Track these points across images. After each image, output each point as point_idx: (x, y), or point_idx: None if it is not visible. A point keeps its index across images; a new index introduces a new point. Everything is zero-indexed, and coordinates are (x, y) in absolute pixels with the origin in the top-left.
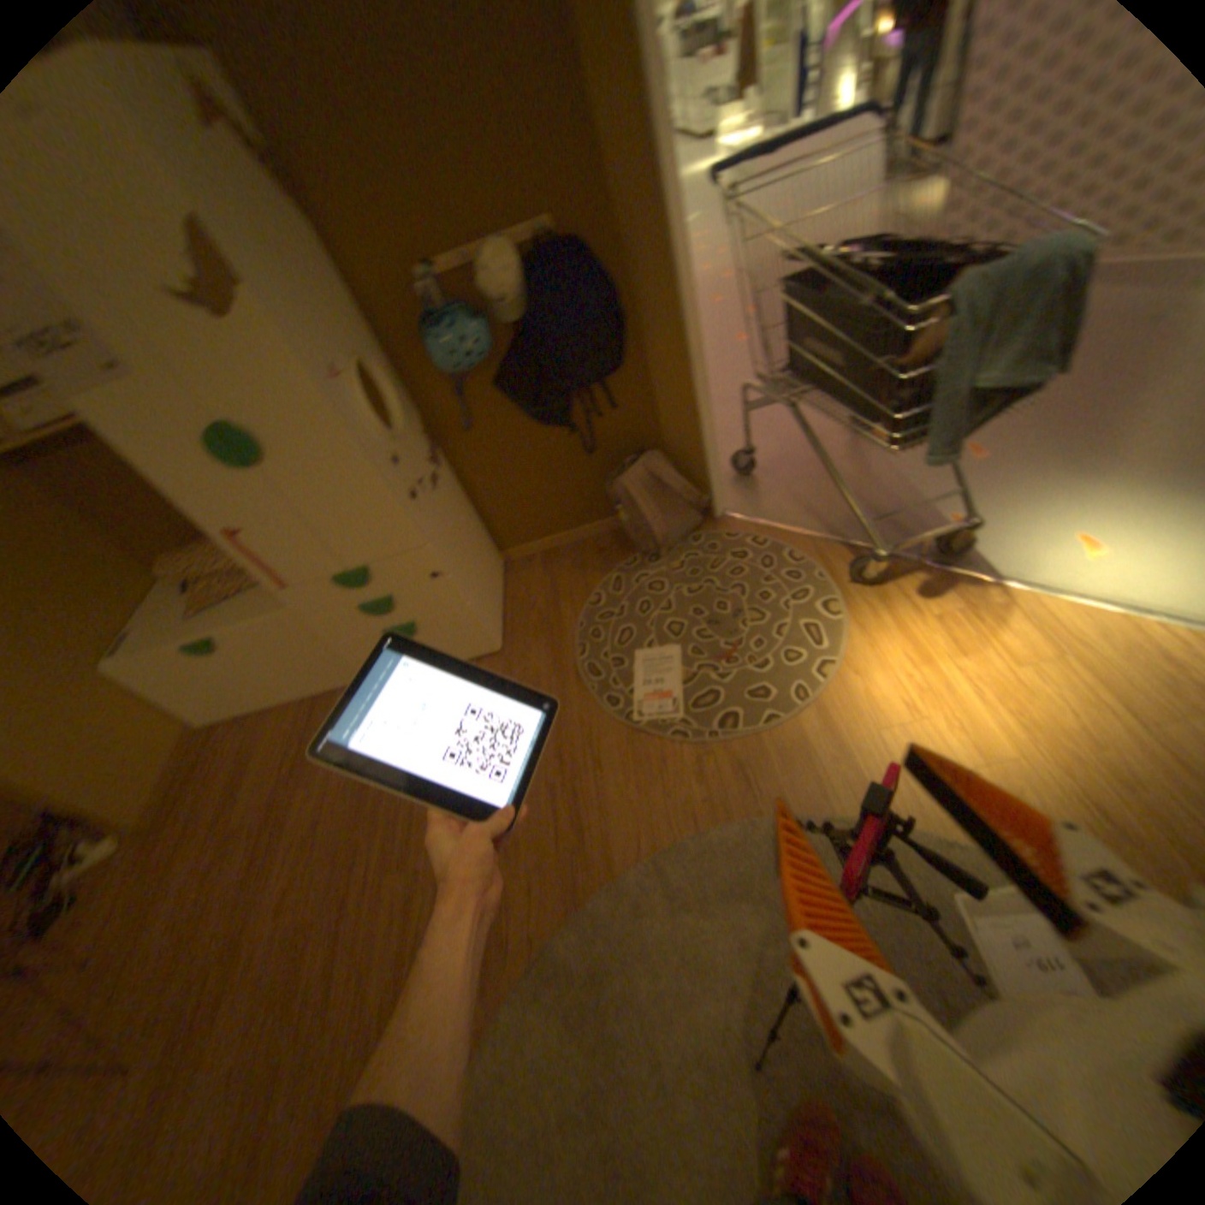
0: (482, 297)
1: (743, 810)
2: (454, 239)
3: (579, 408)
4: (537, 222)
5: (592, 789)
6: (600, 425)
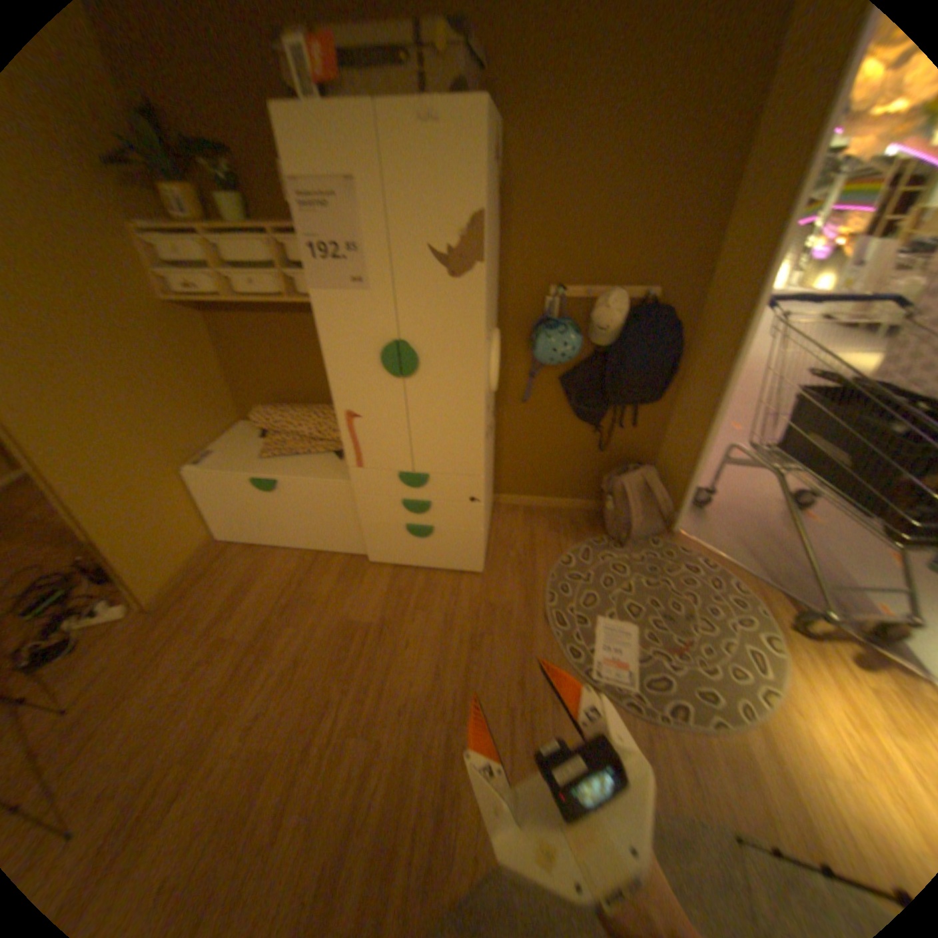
0: (595, 322)
1: (692, 805)
2: (591, 279)
3: (611, 416)
4: (653, 289)
5: (550, 727)
6: (620, 433)
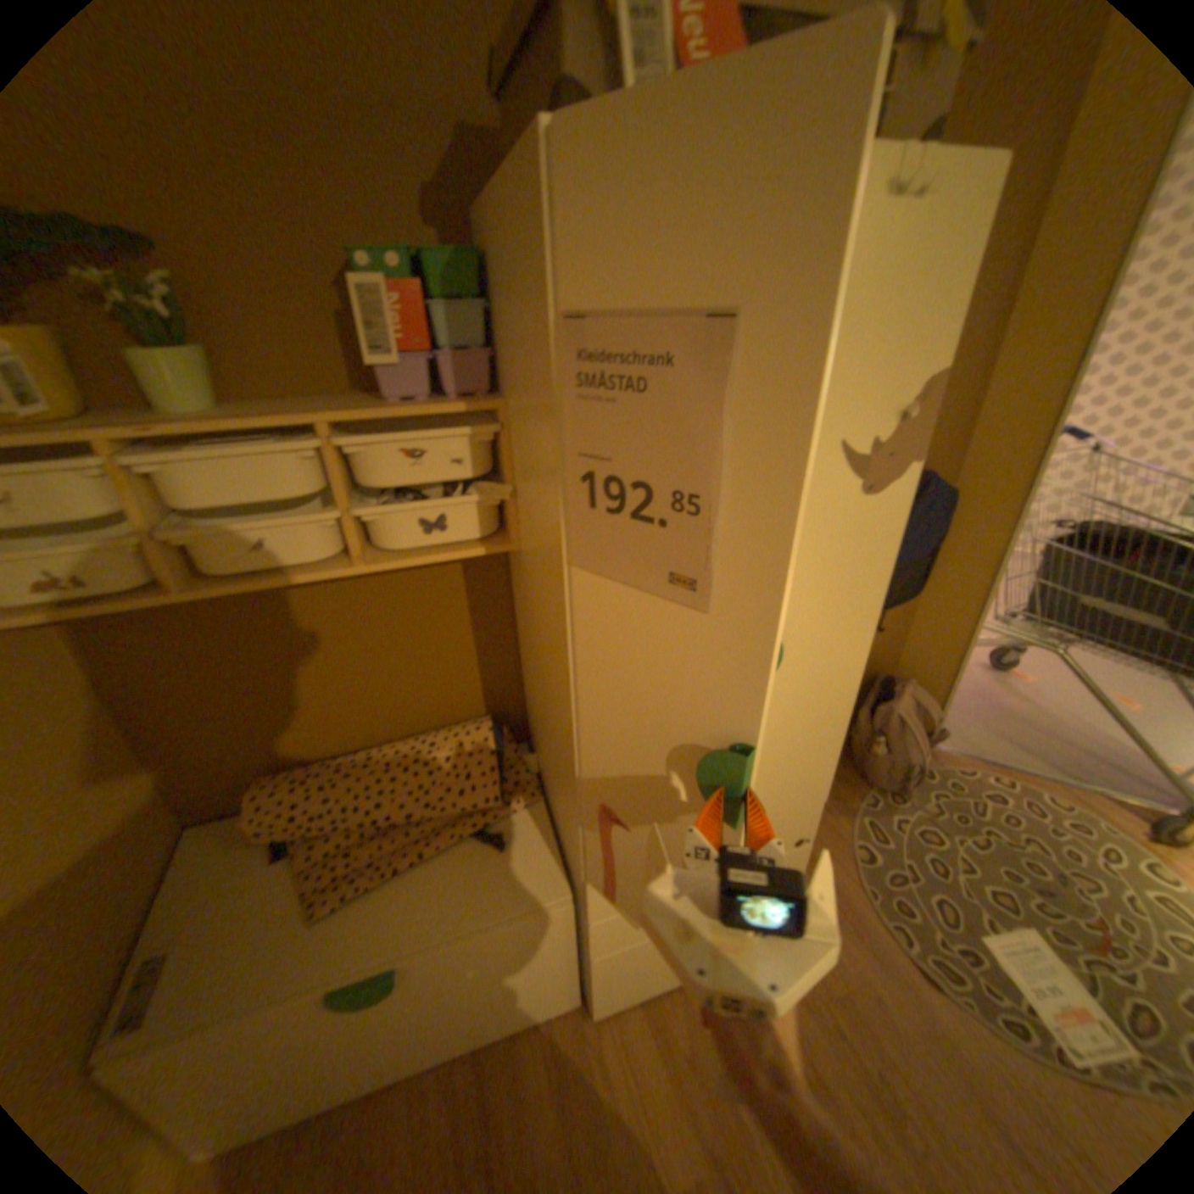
0: None
1: None
2: None
3: None
4: None
5: None
6: None
